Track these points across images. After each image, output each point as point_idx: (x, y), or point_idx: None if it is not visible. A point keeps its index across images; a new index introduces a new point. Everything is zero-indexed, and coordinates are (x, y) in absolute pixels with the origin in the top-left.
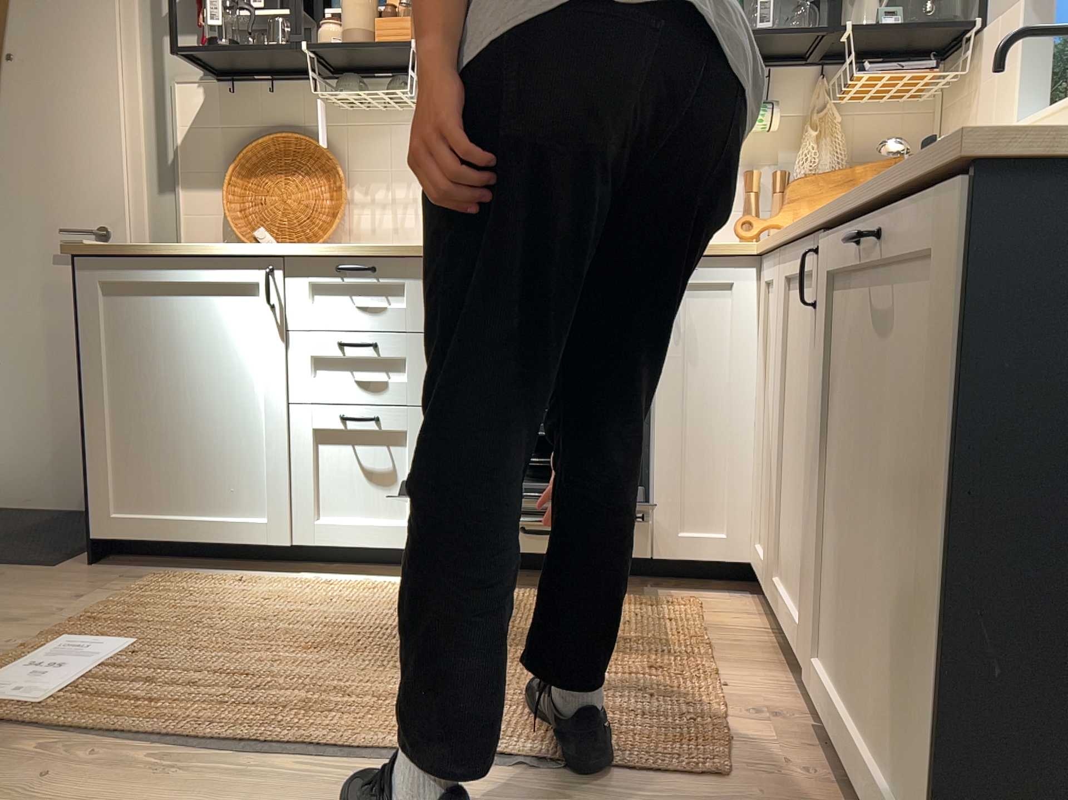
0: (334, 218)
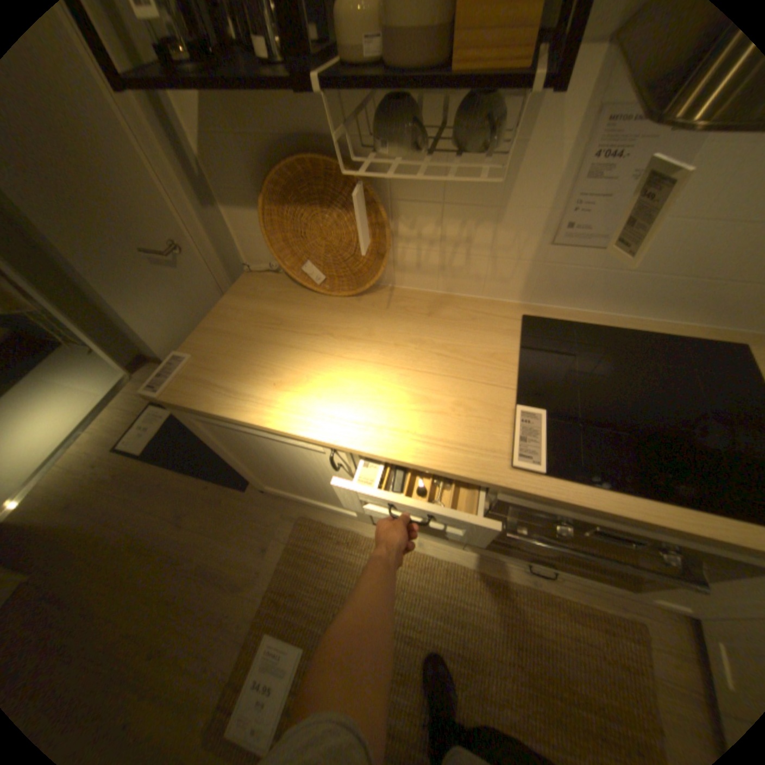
0: (380, 256)
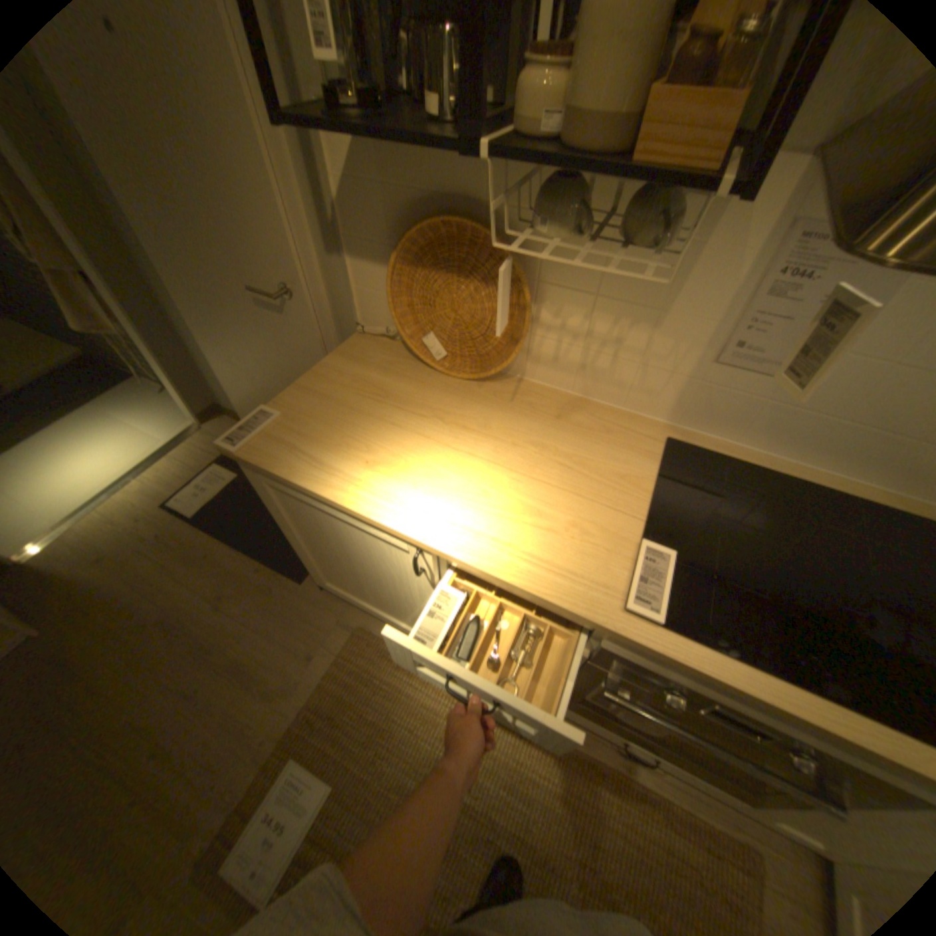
0: (514, 341)
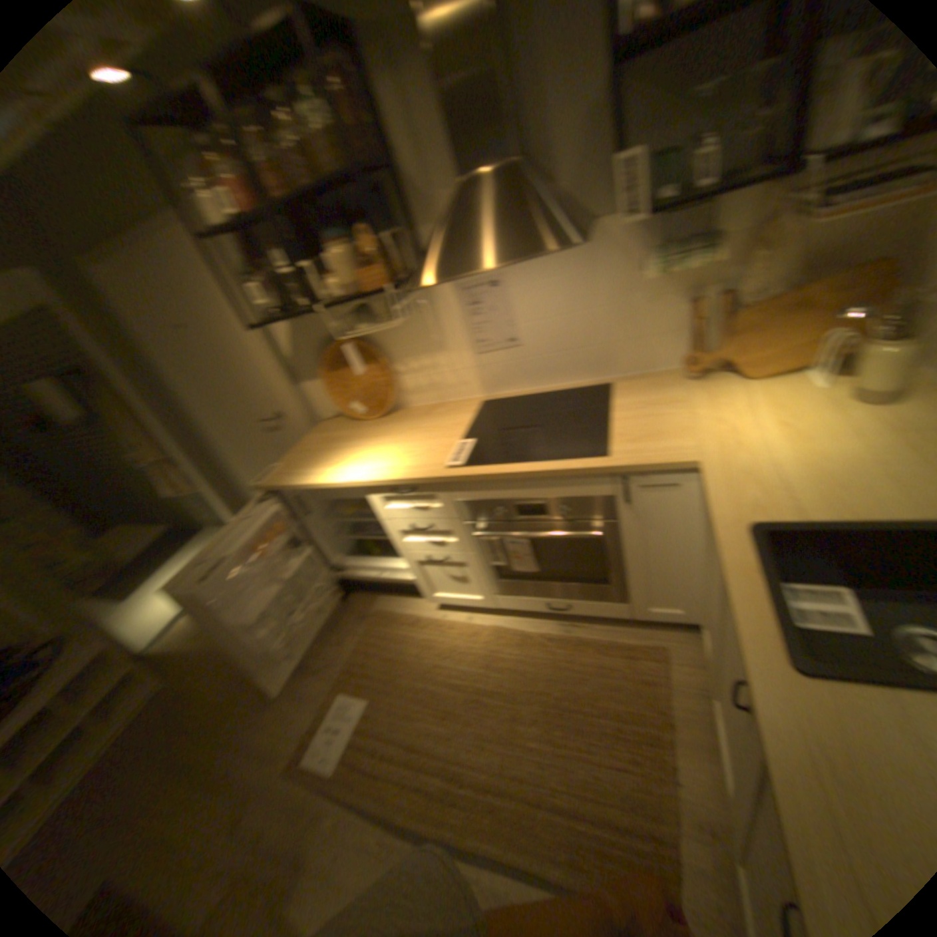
0: (387, 388)
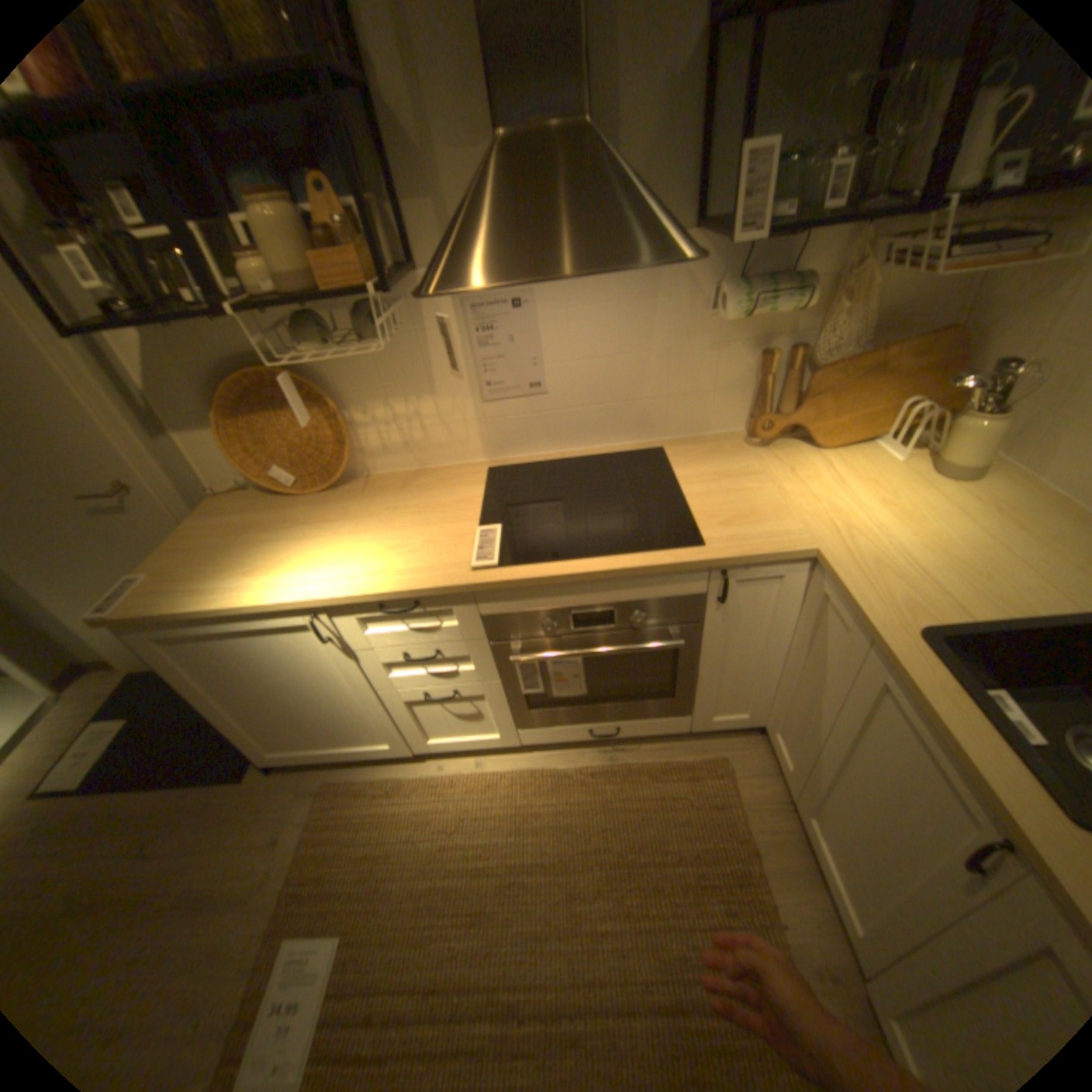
0: (344, 445)
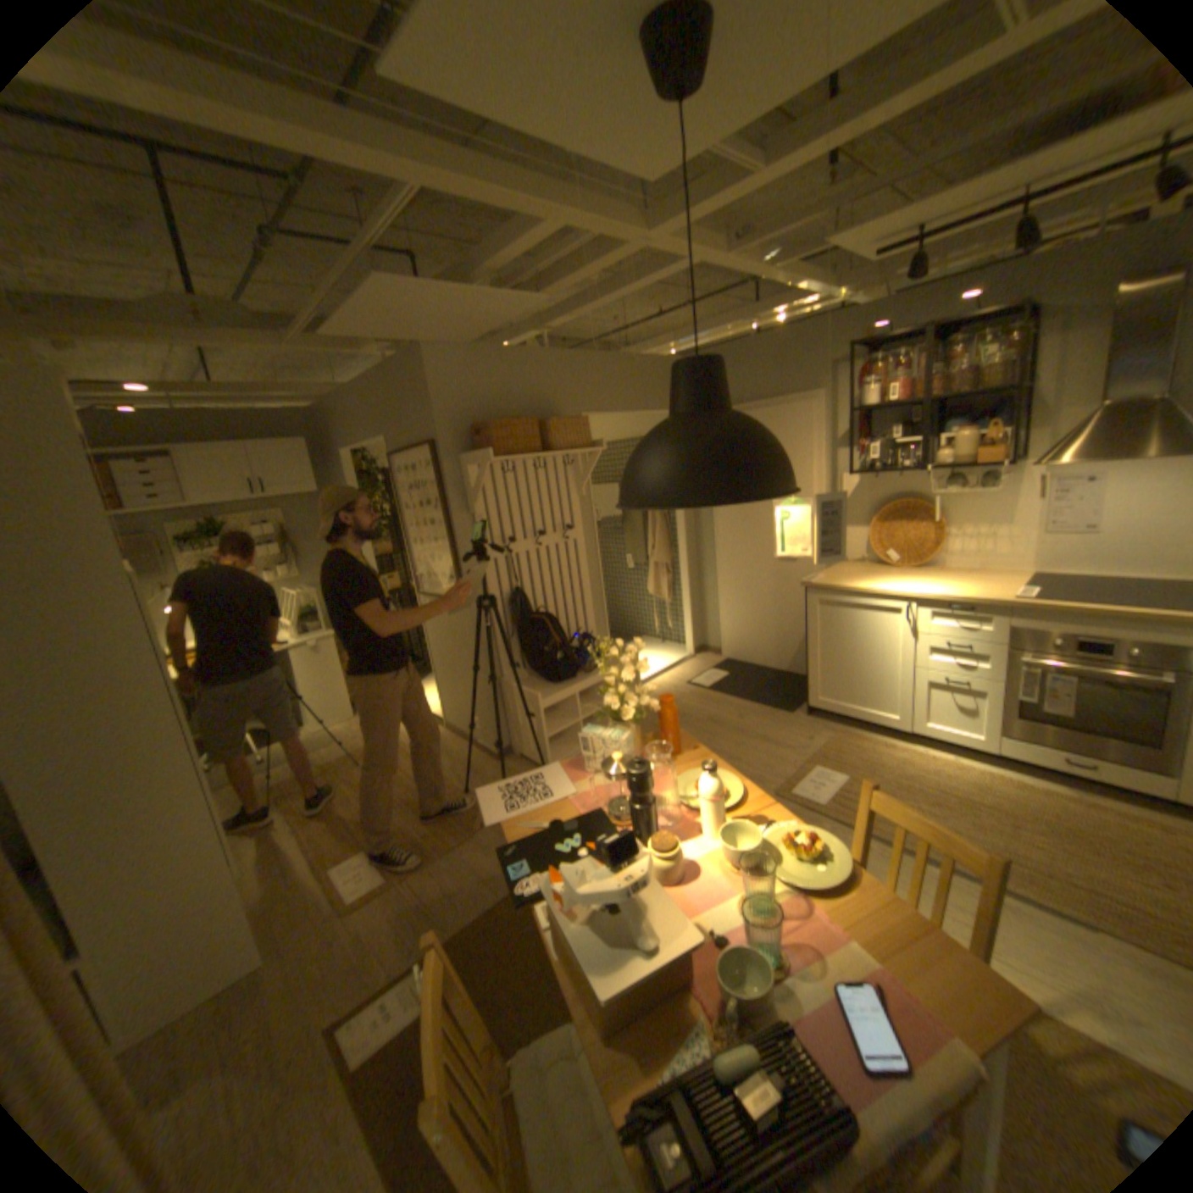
0: (936, 545)
